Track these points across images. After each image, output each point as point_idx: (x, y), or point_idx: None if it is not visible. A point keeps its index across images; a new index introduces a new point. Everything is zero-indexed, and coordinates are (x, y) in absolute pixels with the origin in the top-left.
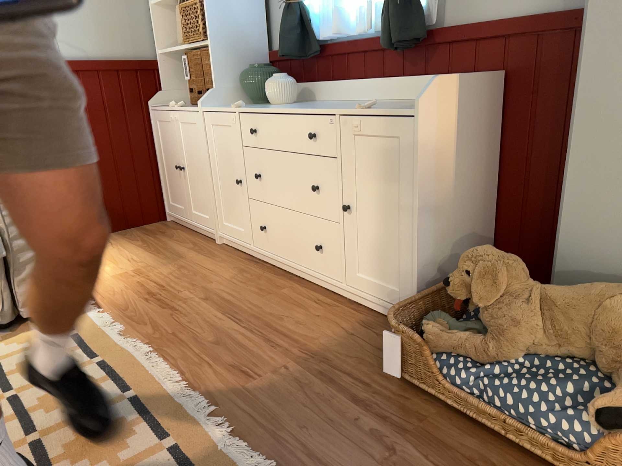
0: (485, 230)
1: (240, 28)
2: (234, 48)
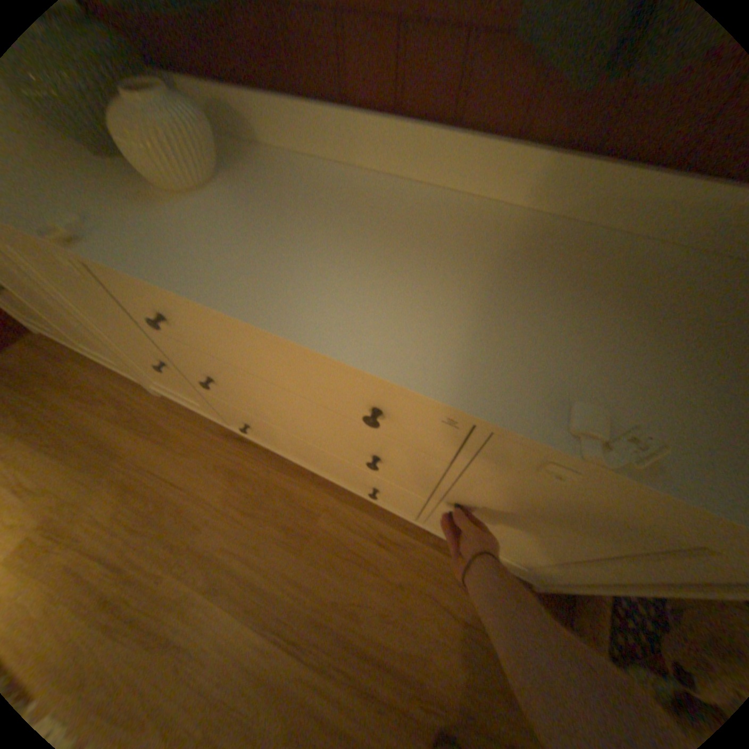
0: None
1: None
2: None
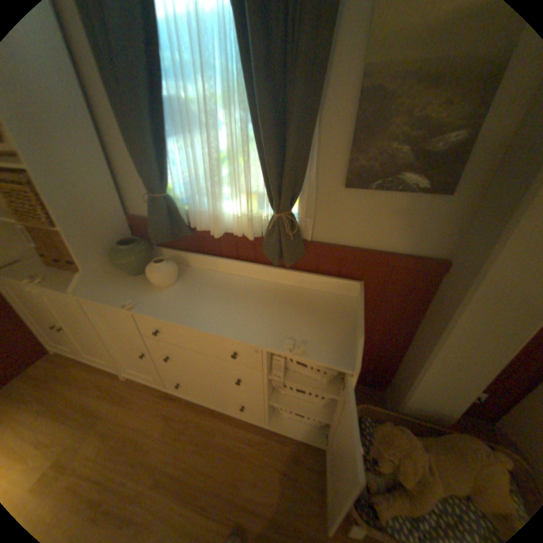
0: None
1: (91, 203)
2: (90, 225)
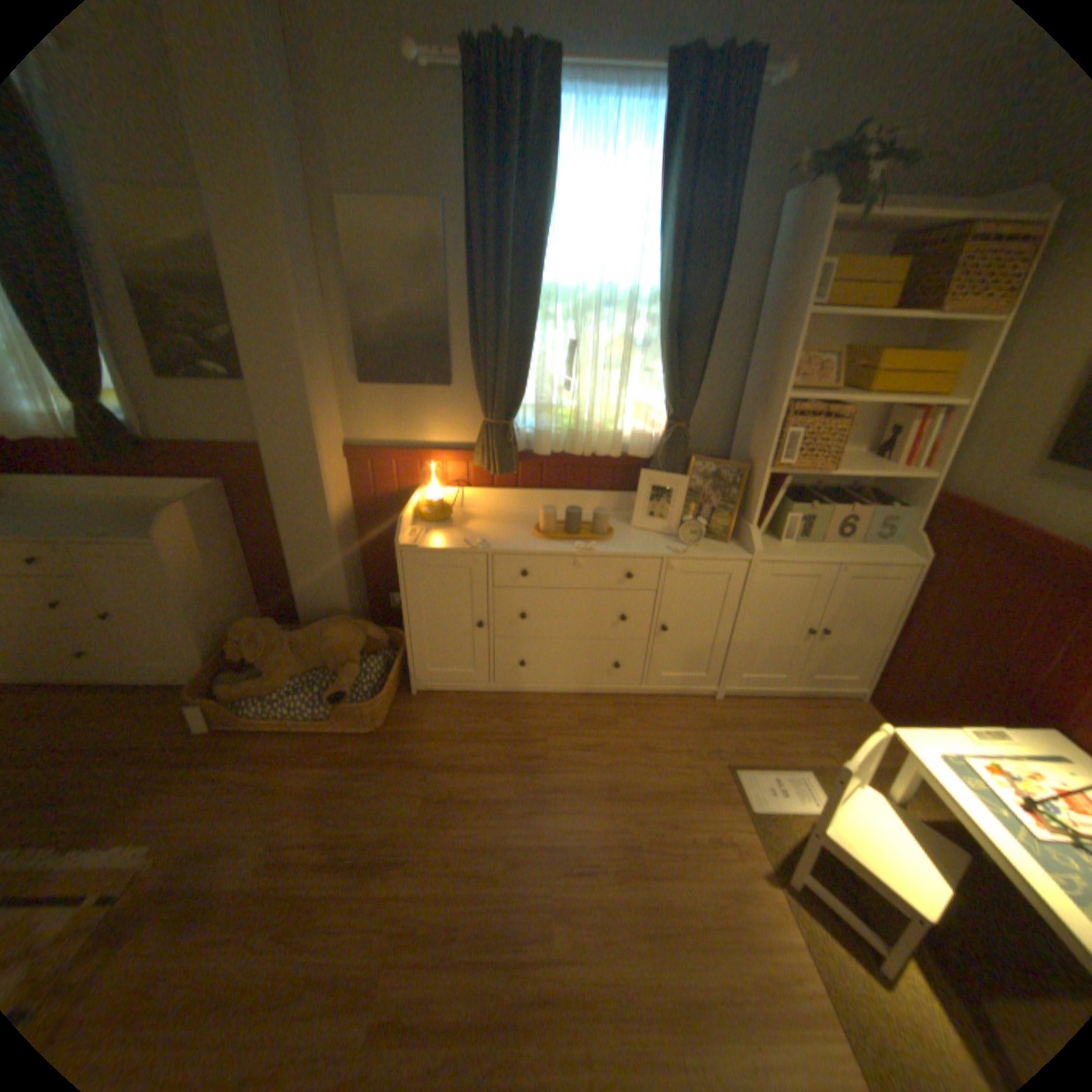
0: (245, 592)
1: None
2: None
